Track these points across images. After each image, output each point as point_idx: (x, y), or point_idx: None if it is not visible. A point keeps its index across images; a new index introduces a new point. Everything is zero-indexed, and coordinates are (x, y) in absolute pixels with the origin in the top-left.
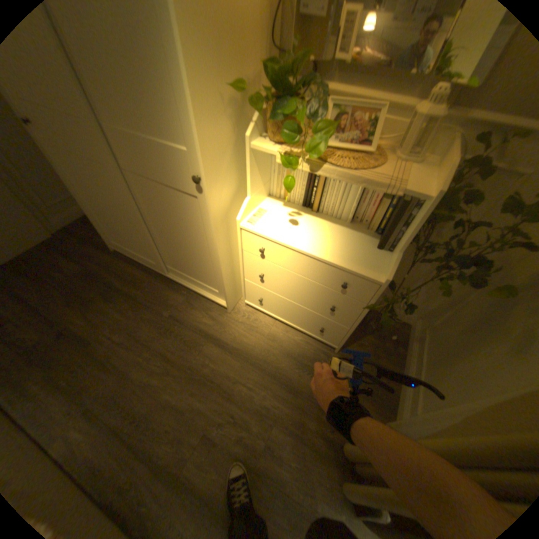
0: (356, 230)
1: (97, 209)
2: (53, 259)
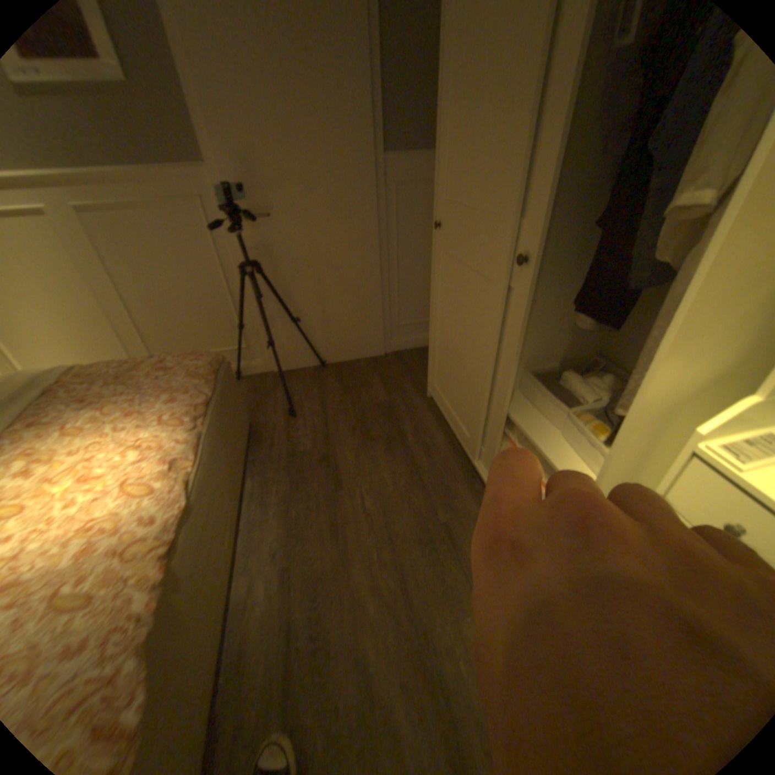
0: None
1: (443, 337)
2: (370, 376)
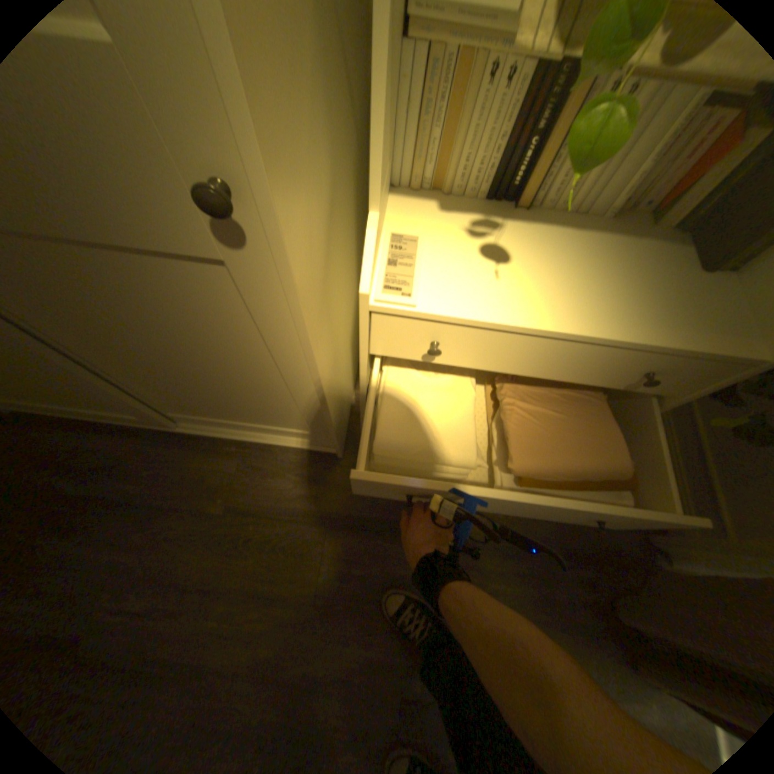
0: (632, 231)
1: None
2: None
